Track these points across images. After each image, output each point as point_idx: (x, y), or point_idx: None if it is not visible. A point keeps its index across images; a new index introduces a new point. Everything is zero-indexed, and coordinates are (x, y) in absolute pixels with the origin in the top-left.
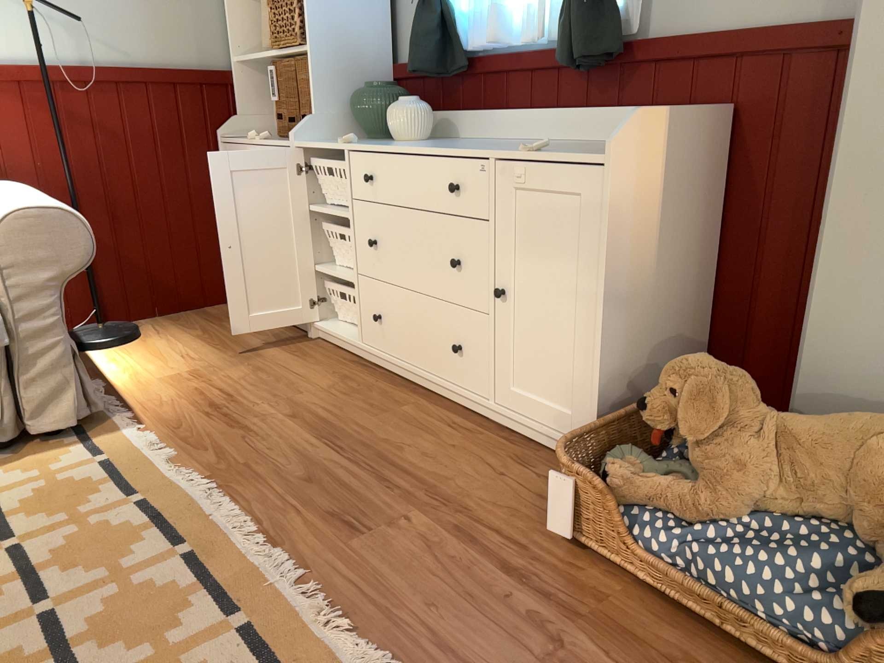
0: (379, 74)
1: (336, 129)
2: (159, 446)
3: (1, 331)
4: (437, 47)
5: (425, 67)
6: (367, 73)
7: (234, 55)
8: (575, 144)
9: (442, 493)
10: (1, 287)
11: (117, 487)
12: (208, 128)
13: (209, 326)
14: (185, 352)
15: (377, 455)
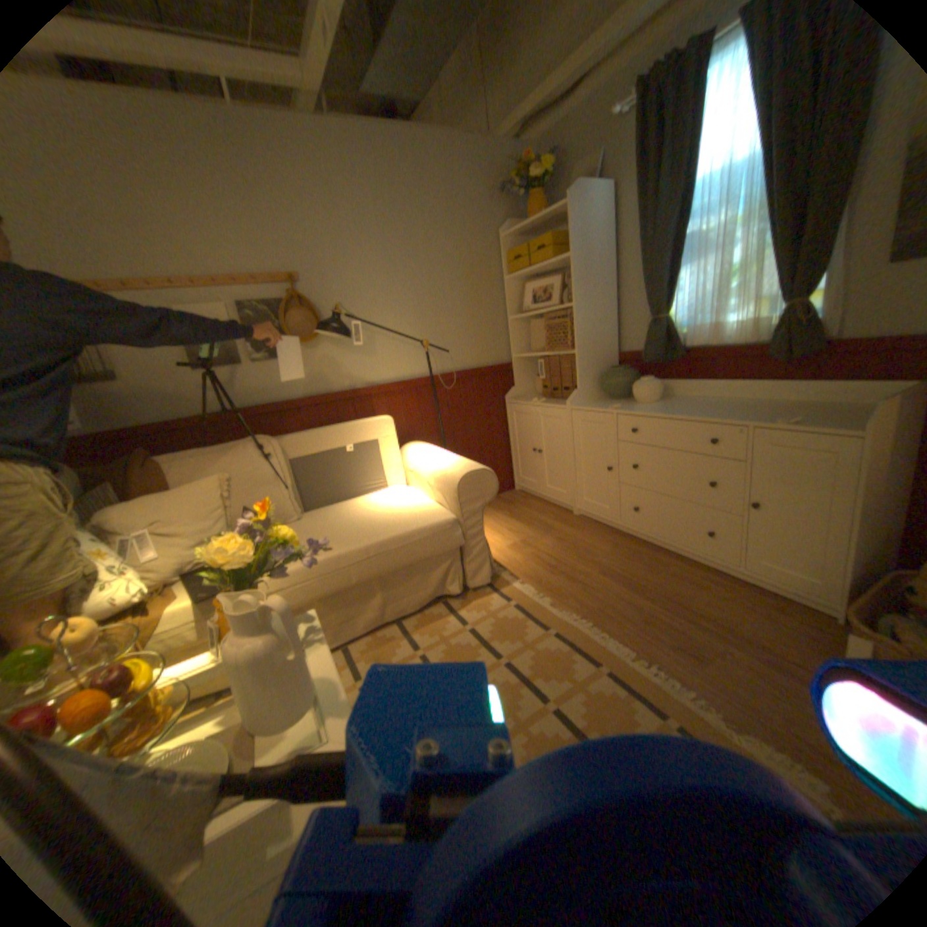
0: (611, 357)
1: (590, 394)
2: (538, 595)
3: (460, 536)
4: (665, 344)
5: (658, 356)
6: (605, 358)
7: (513, 351)
8: (784, 403)
9: (740, 635)
10: (457, 513)
11: (535, 624)
12: (499, 394)
13: (508, 507)
14: (507, 527)
15: (677, 604)
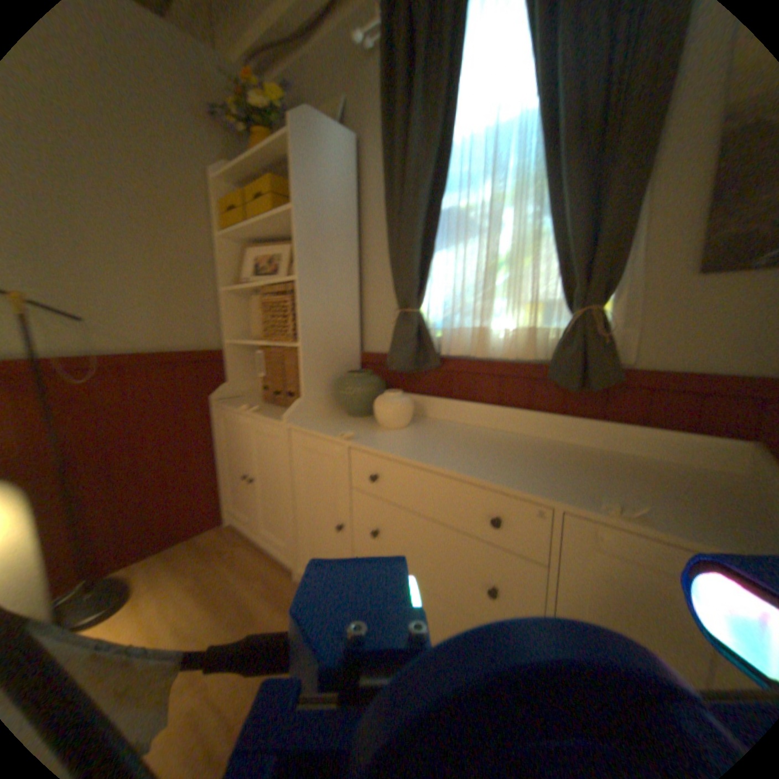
0: (352, 358)
1: (321, 406)
2: None
3: None
4: (417, 349)
5: (408, 365)
6: (344, 359)
7: (226, 336)
8: (571, 449)
9: None
10: None
11: None
12: (201, 393)
13: (198, 569)
14: (175, 625)
15: None
